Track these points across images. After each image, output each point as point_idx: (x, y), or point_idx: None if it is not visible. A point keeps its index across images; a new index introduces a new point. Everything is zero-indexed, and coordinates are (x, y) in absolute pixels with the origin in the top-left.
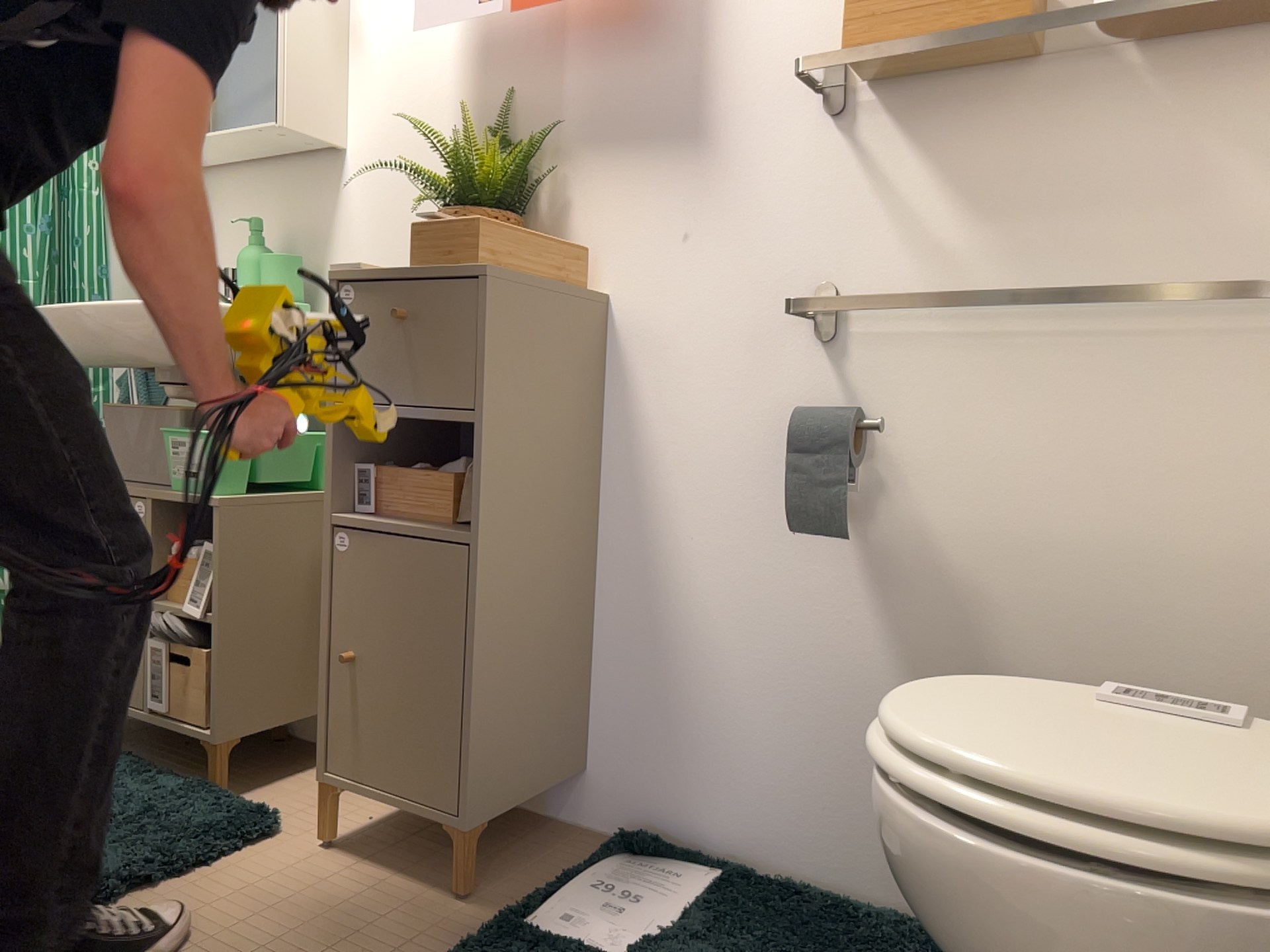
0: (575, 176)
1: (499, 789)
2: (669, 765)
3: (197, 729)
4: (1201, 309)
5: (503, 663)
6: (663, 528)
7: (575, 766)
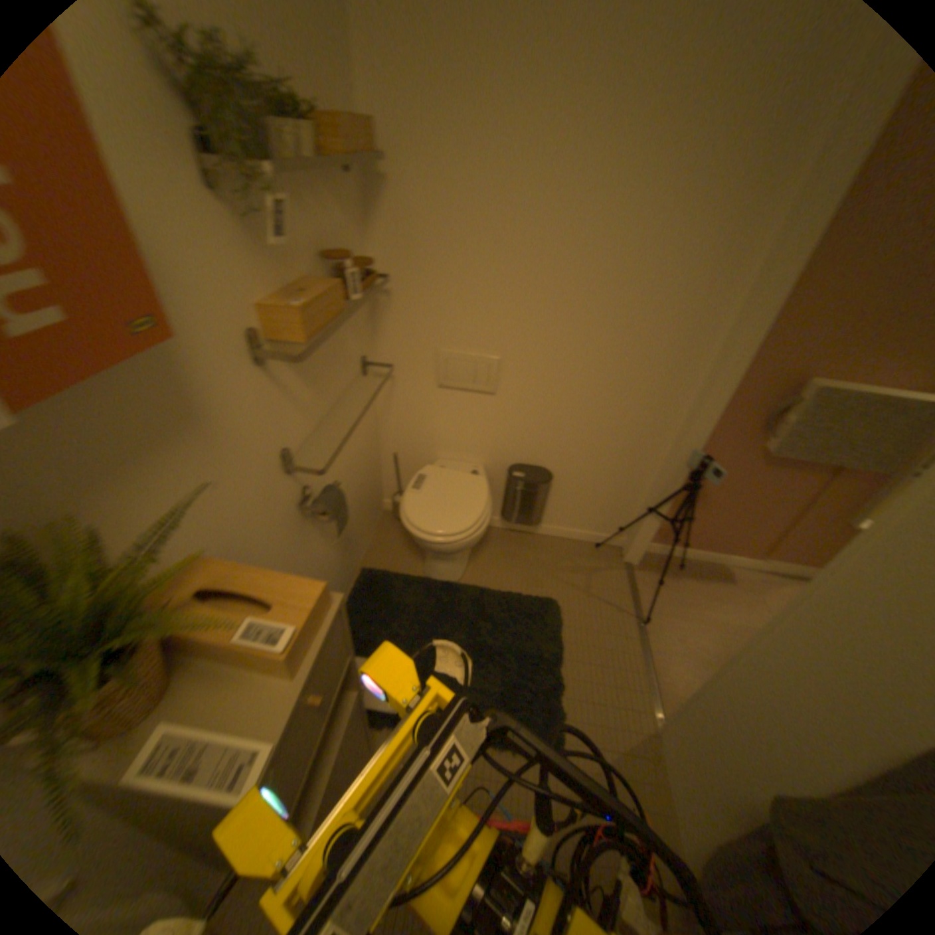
0: (99, 517)
1: None
2: None
3: None
4: (353, 382)
5: None
6: None
7: None
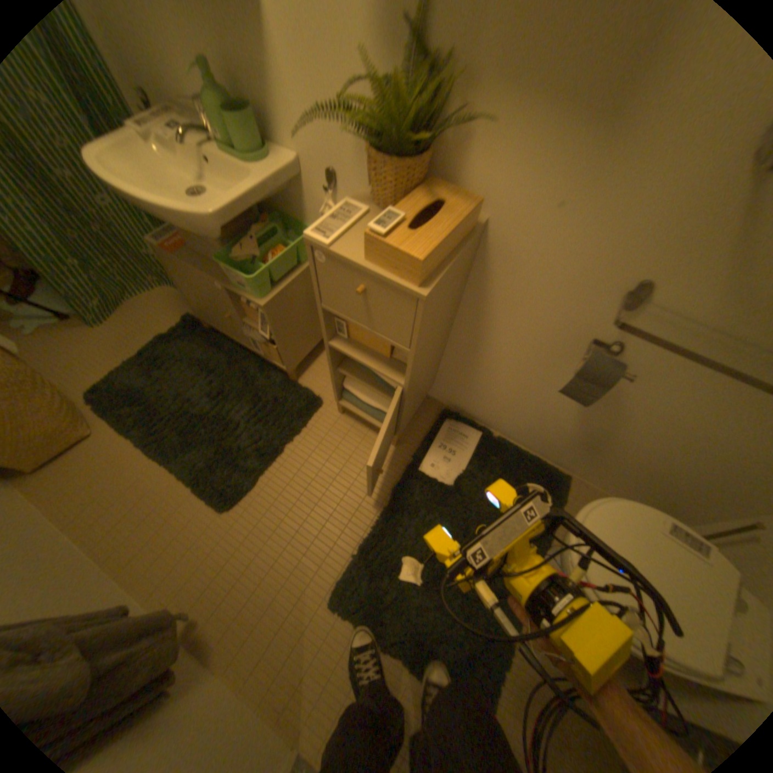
0: (484, 107)
1: (406, 424)
2: (467, 399)
3: (277, 365)
4: None
5: (411, 403)
6: (488, 340)
7: (429, 390)
